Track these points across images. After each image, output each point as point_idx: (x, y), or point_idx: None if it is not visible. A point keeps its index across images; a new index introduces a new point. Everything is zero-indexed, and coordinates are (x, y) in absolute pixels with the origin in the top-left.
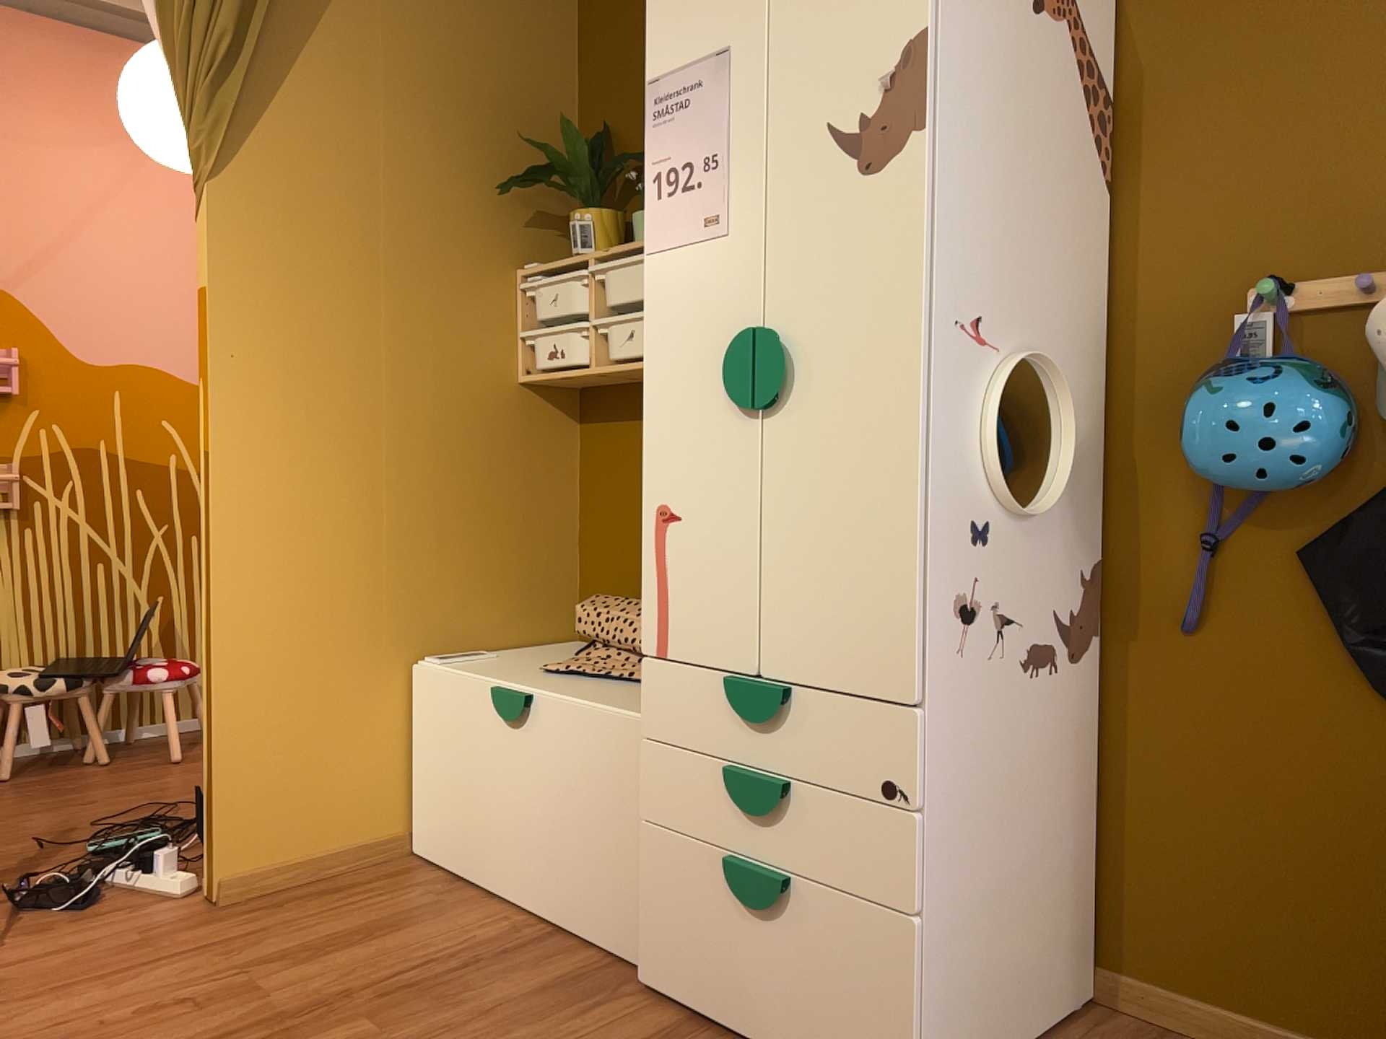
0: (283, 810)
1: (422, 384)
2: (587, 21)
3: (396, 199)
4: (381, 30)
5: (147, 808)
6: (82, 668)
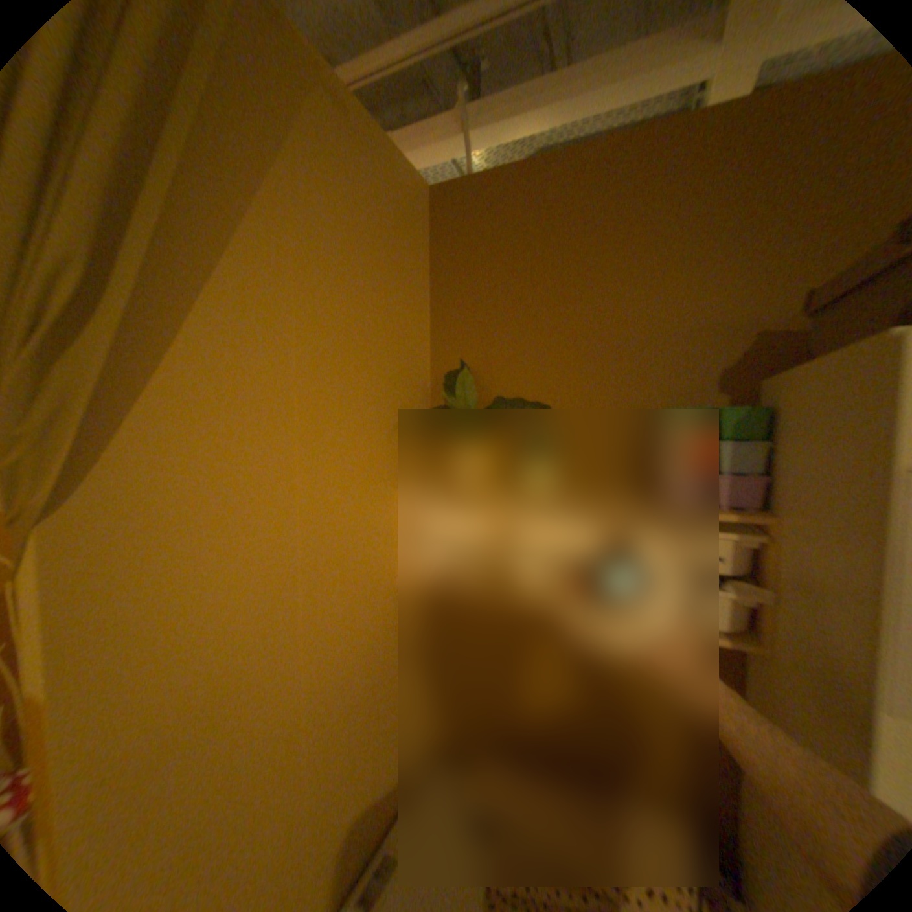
0: None
1: (337, 639)
2: (440, 268)
3: (310, 456)
4: (290, 262)
5: None
6: None
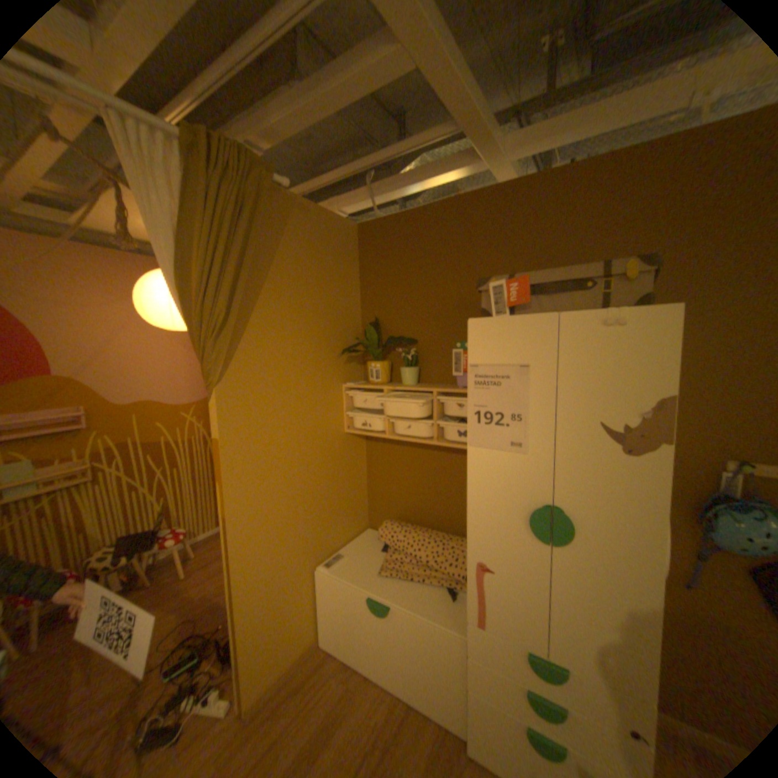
0: (269, 661)
1: (311, 448)
2: (363, 268)
3: (296, 368)
4: (285, 288)
5: (181, 627)
6: (131, 547)
